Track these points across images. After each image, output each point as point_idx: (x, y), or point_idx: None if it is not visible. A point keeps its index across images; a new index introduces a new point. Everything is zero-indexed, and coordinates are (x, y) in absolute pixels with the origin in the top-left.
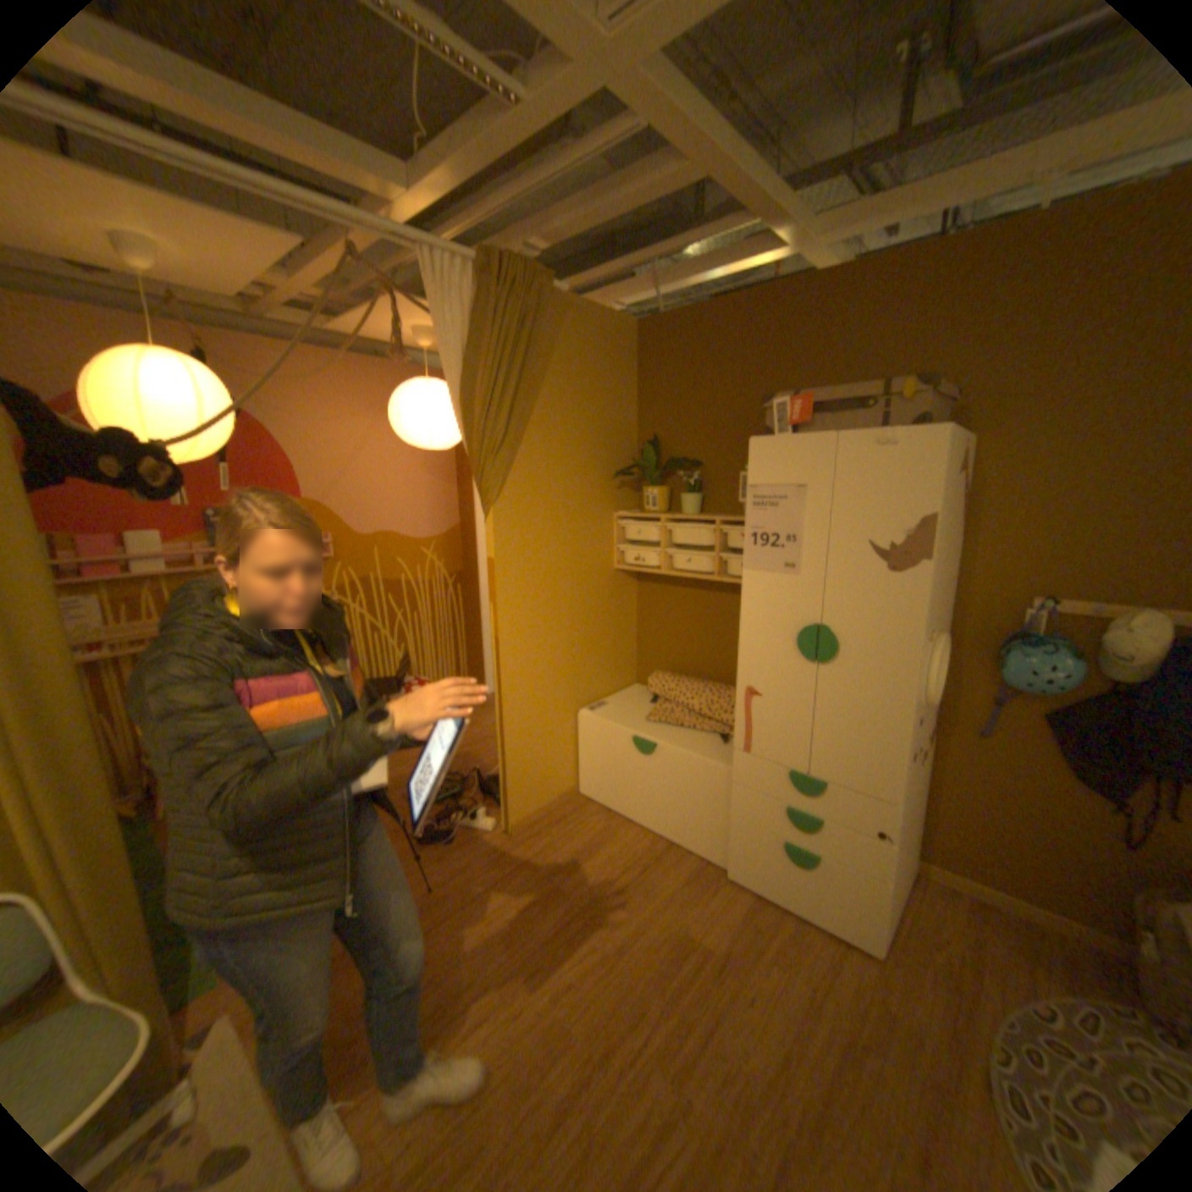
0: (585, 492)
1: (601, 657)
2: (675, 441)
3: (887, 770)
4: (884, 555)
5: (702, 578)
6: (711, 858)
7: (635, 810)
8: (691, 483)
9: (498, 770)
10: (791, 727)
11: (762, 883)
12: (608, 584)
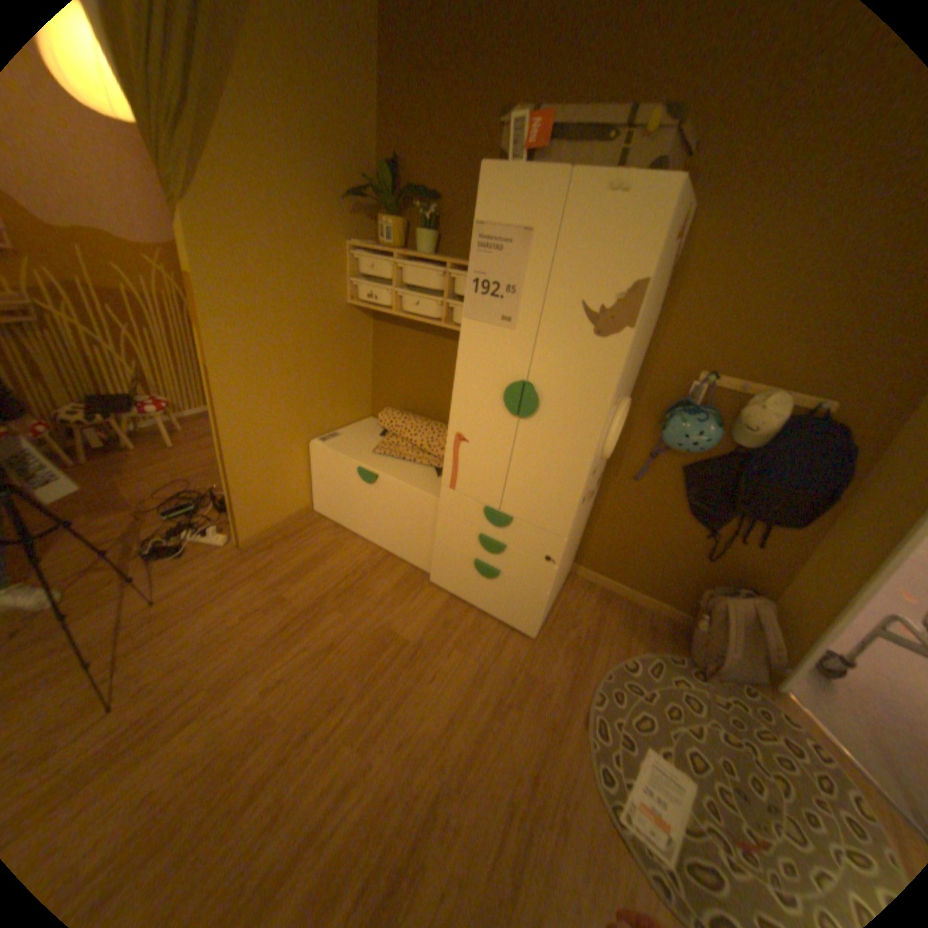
0: (311, 209)
1: (334, 392)
2: (415, 165)
3: (560, 510)
4: (593, 318)
5: (431, 323)
6: (419, 565)
7: (360, 526)
8: (427, 217)
9: (225, 495)
10: (490, 471)
11: (455, 585)
12: (342, 320)
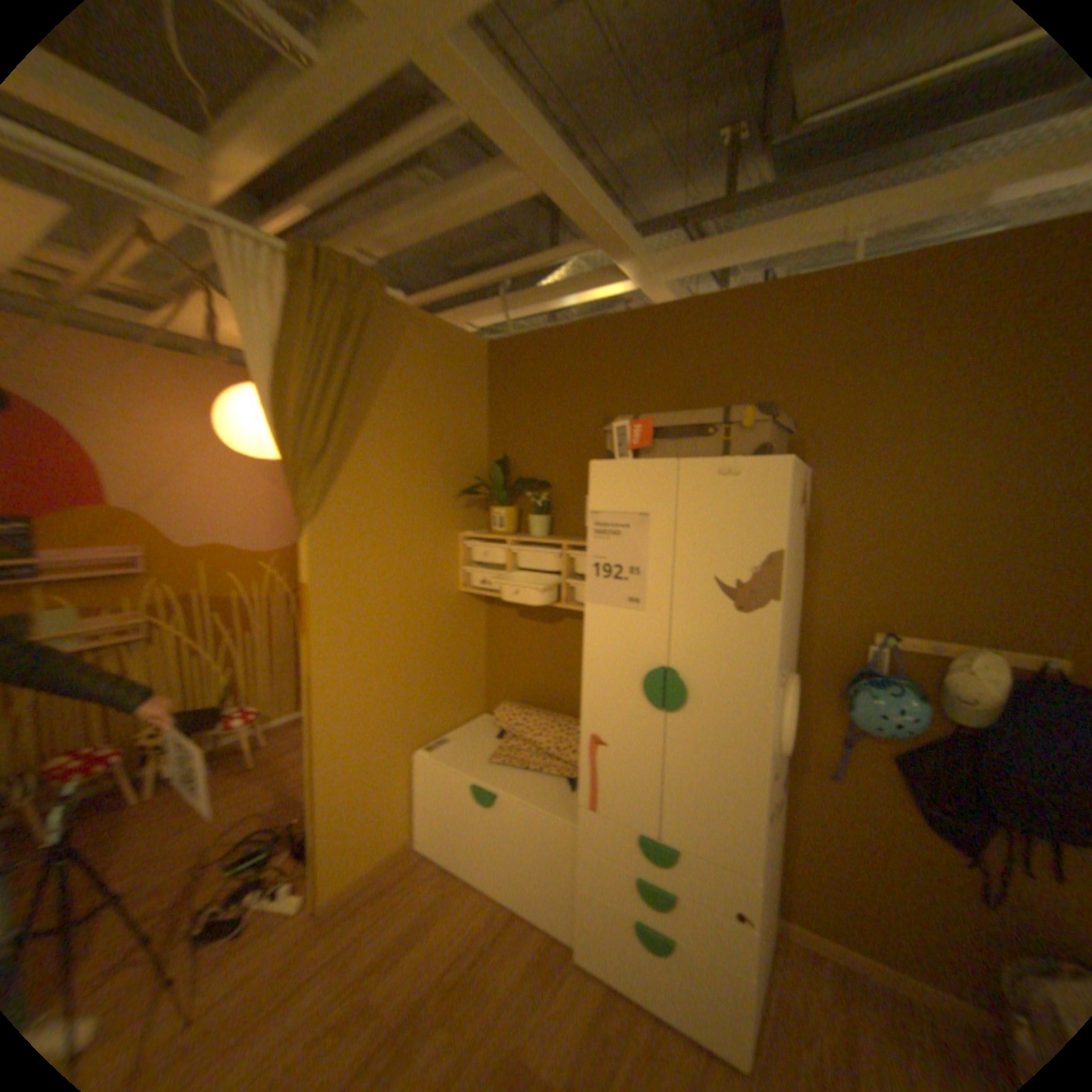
0: (426, 509)
1: (442, 688)
2: (524, 461)
3: (743, 839)
4: (731, 593)
5: (549, 604)
6: (556, 933)
7: (473, 872)
8: (538, 504)
9: (306, 836)
10: (639, 784)
11: (611, 970)
12: (453, 607)
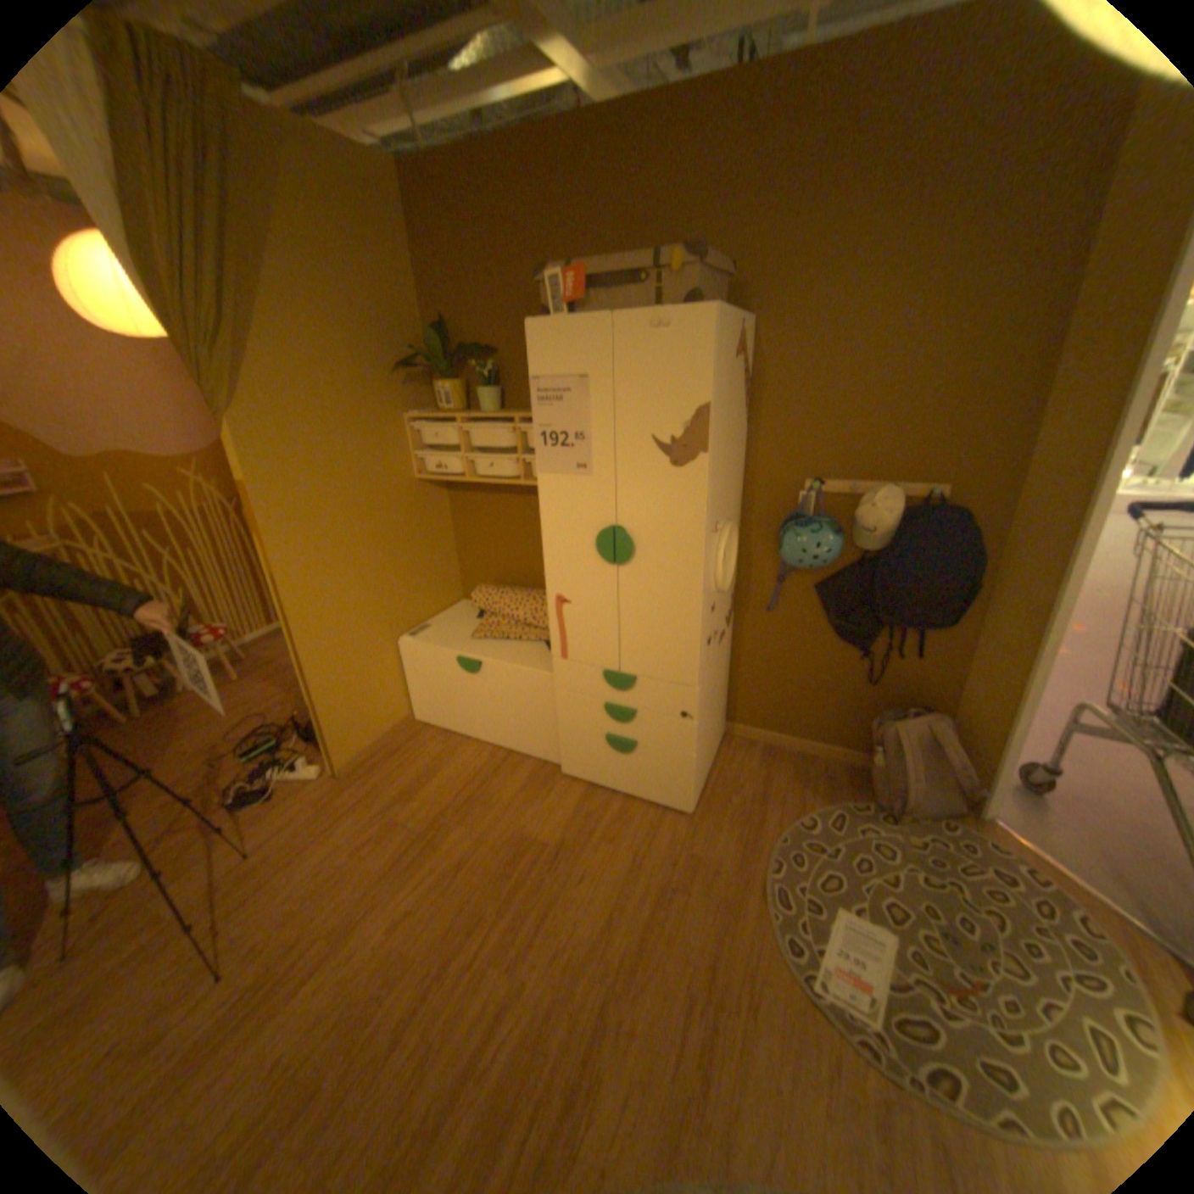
0: (360, 389)
1: (416, 578)
2: (463, 323)
3: (683, 657)
4: (666, 450)
5: (510, 483)
6: (547, 757)
7: (472, 726)
8: (485, 374)
9: (310, 717)
10: (600, 630)
11: (591, 771)
12: (412, 497)
